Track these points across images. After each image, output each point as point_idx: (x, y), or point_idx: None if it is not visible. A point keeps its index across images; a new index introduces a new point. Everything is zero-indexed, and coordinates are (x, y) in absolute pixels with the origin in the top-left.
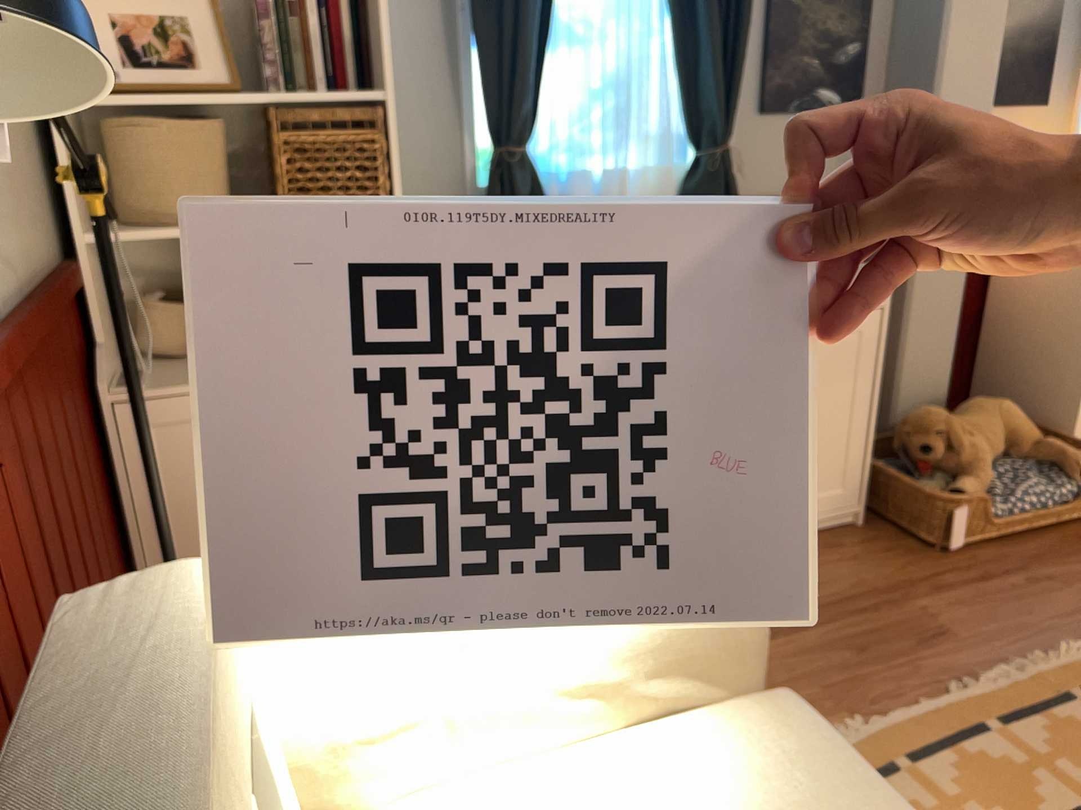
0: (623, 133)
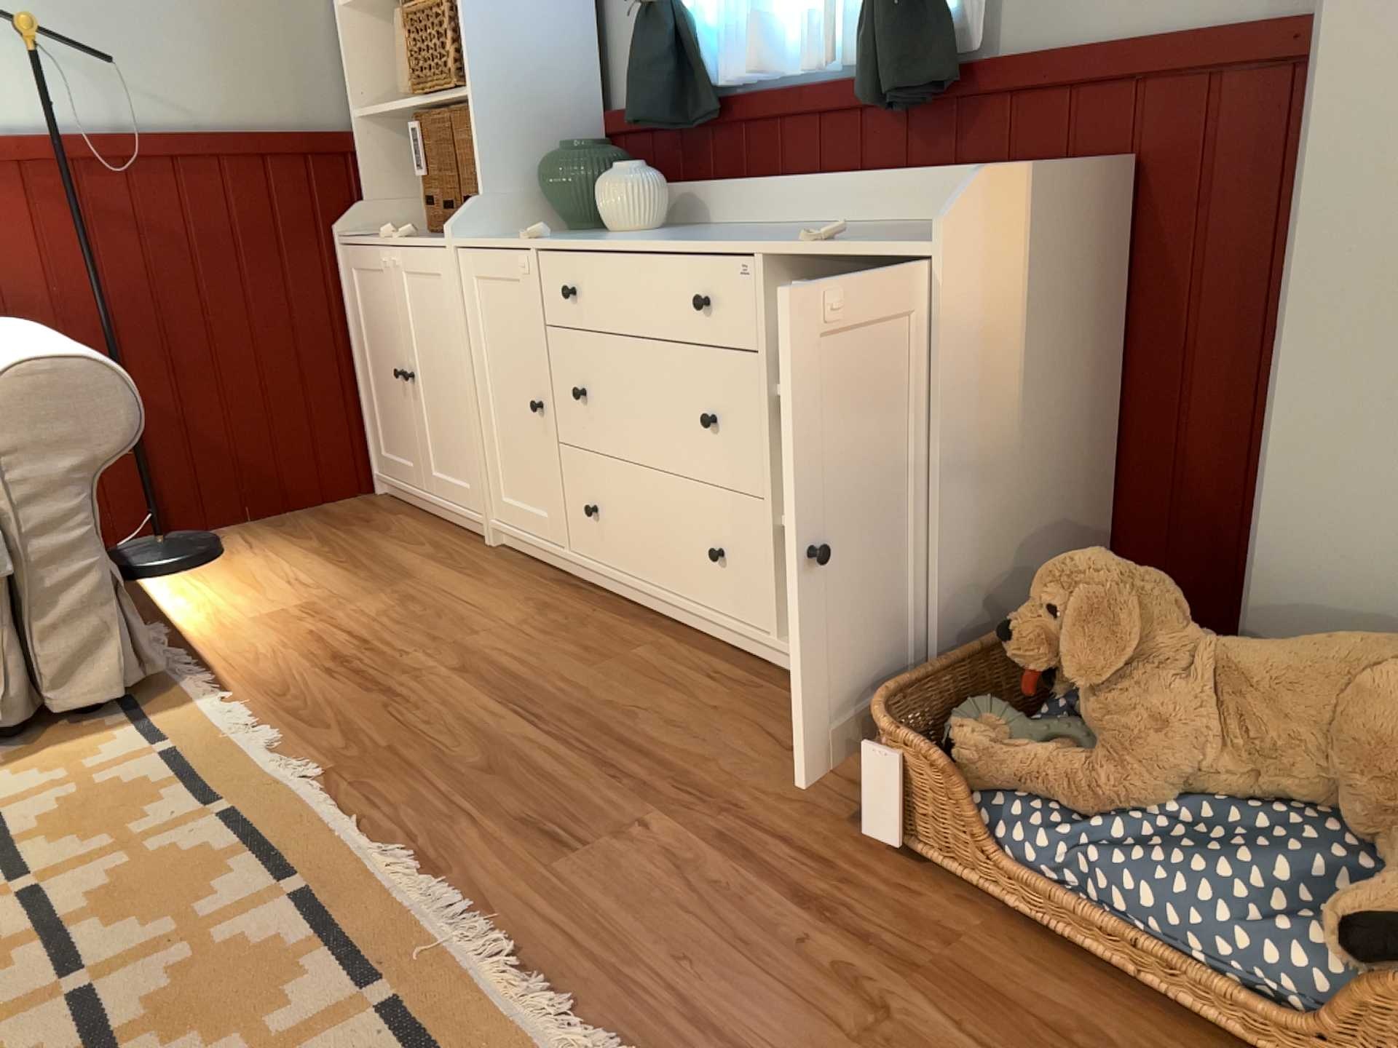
0: None
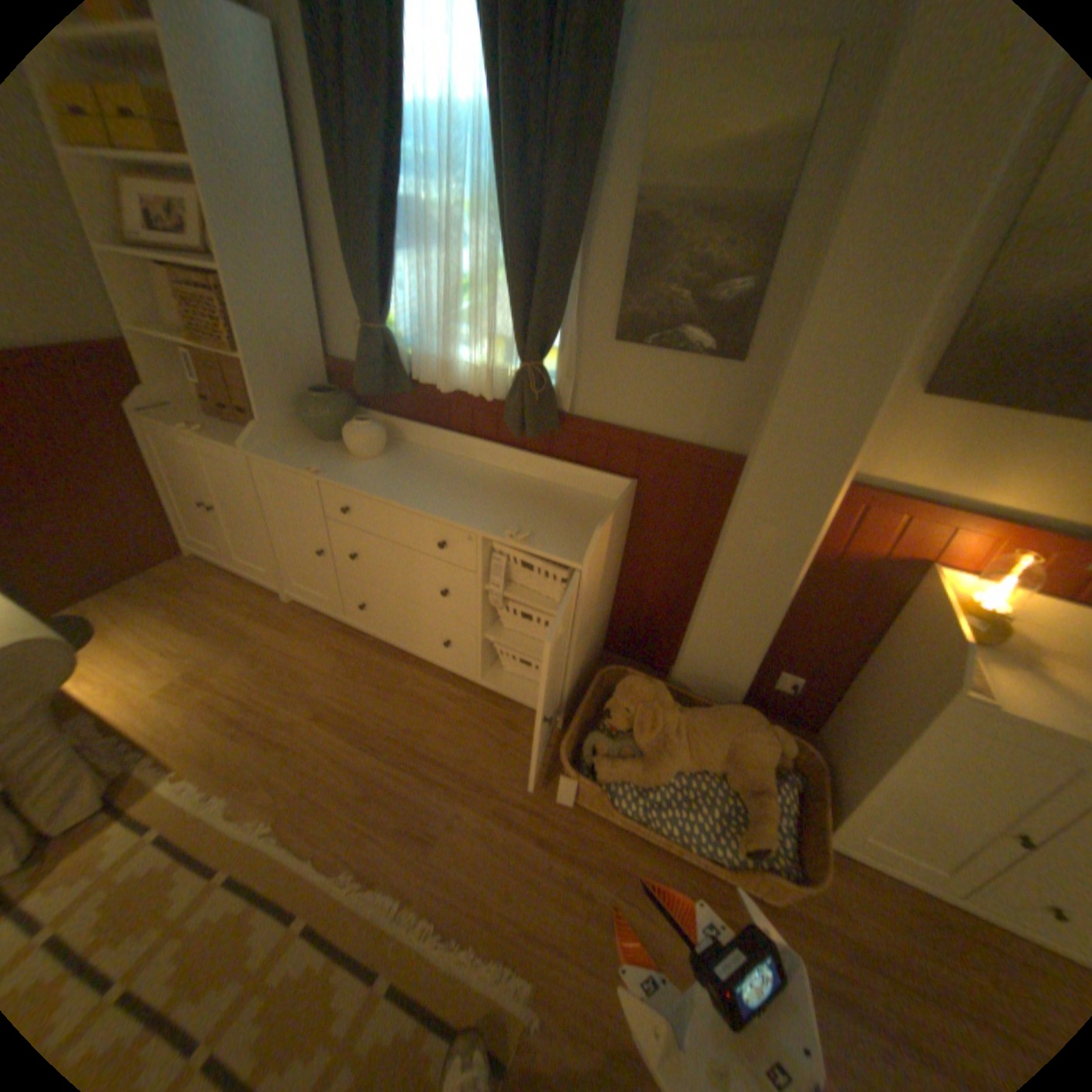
0: (447, 330)
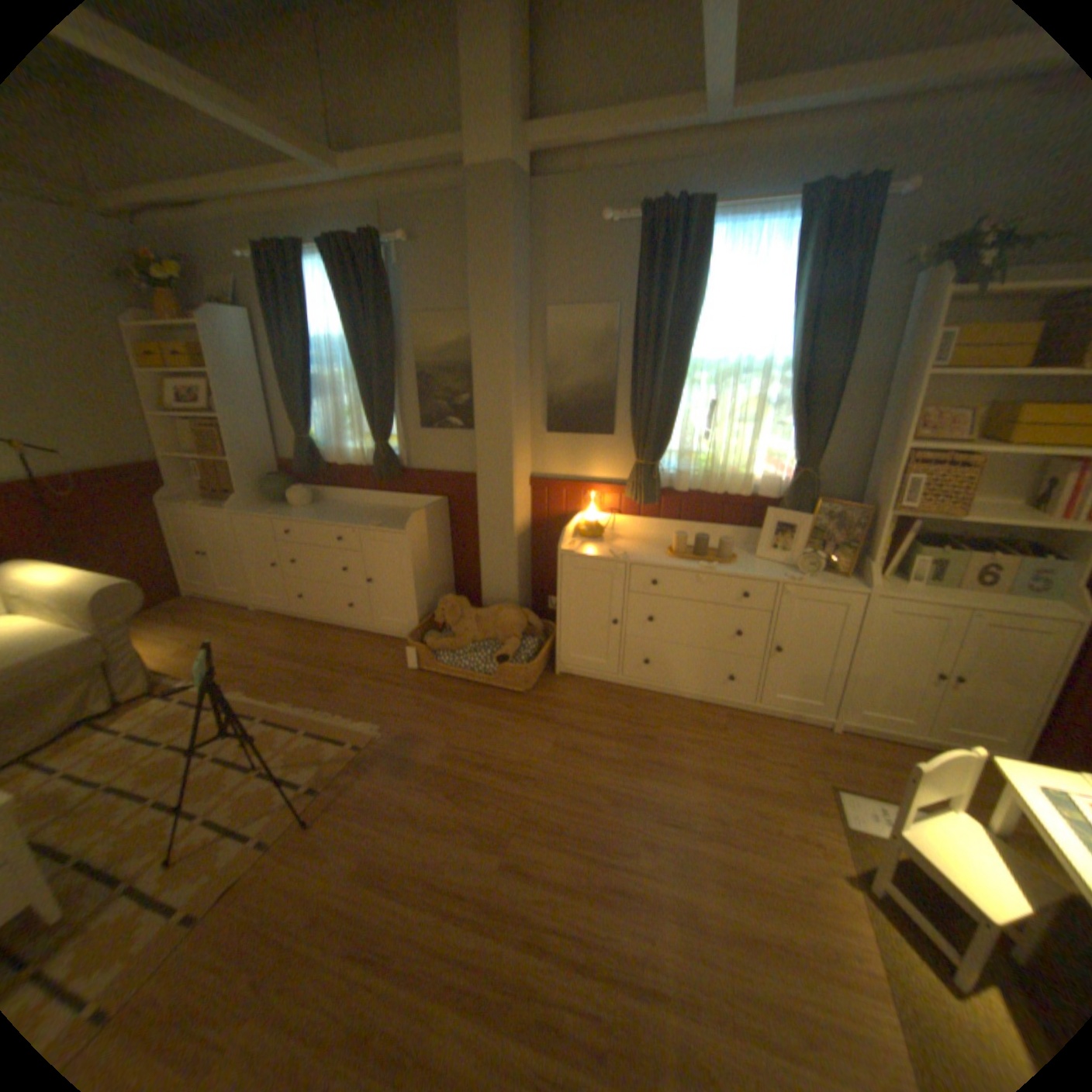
0: (337, 435)
